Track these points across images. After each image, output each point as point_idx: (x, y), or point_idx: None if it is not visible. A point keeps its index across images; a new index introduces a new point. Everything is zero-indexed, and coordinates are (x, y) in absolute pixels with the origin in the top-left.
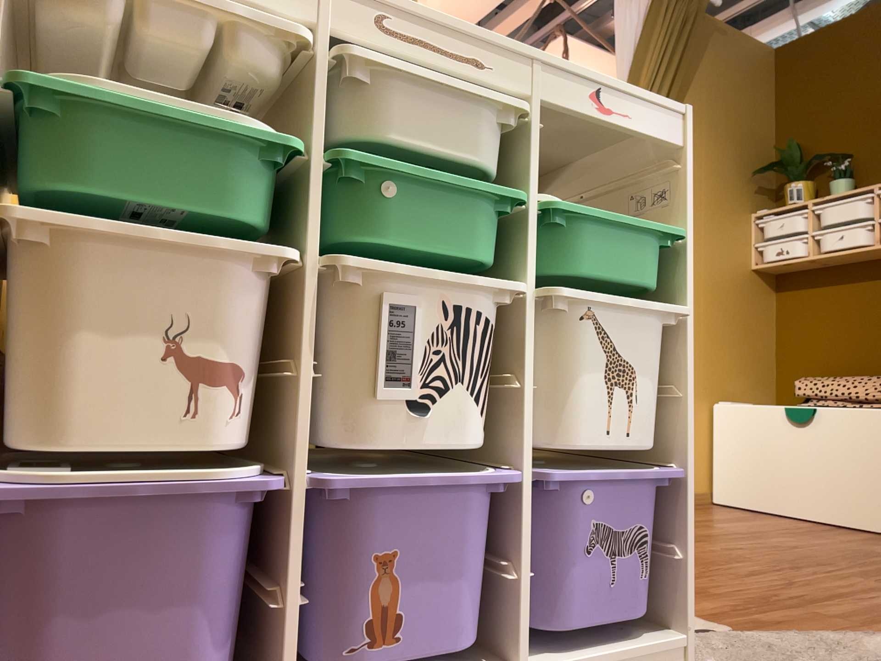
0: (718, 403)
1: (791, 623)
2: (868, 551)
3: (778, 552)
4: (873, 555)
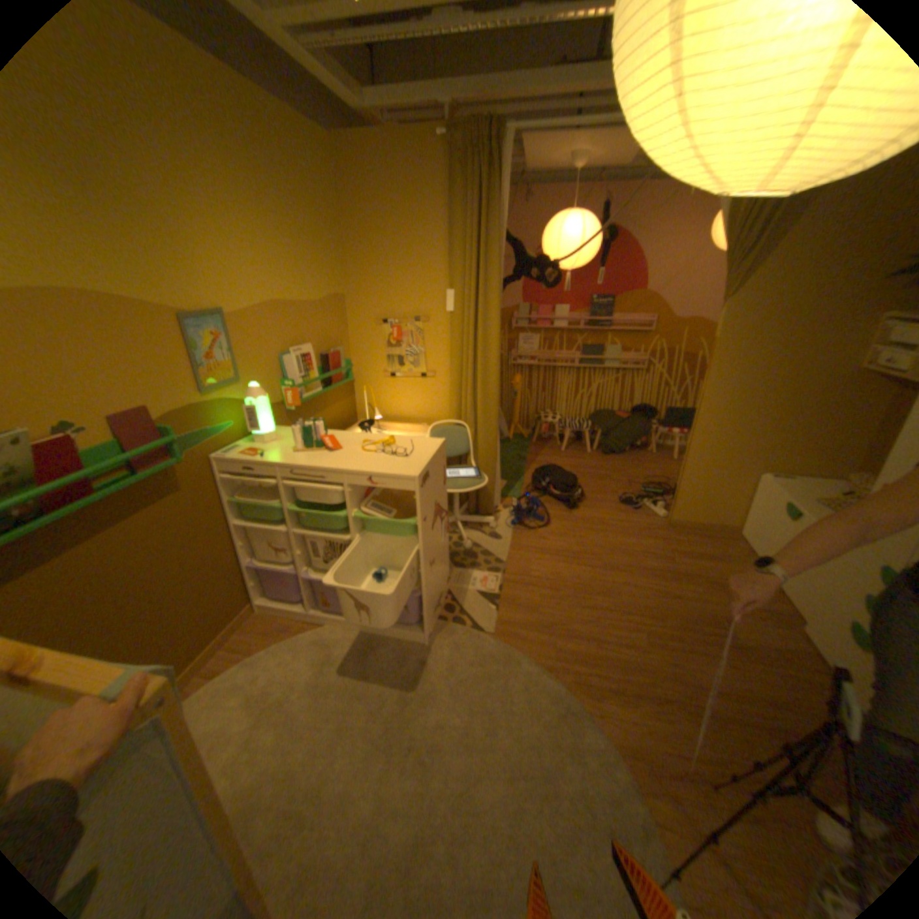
0: (770, 476)
1: (523, 646)
2: (722, 627)
3: (649, 603)
4: (713, 631)
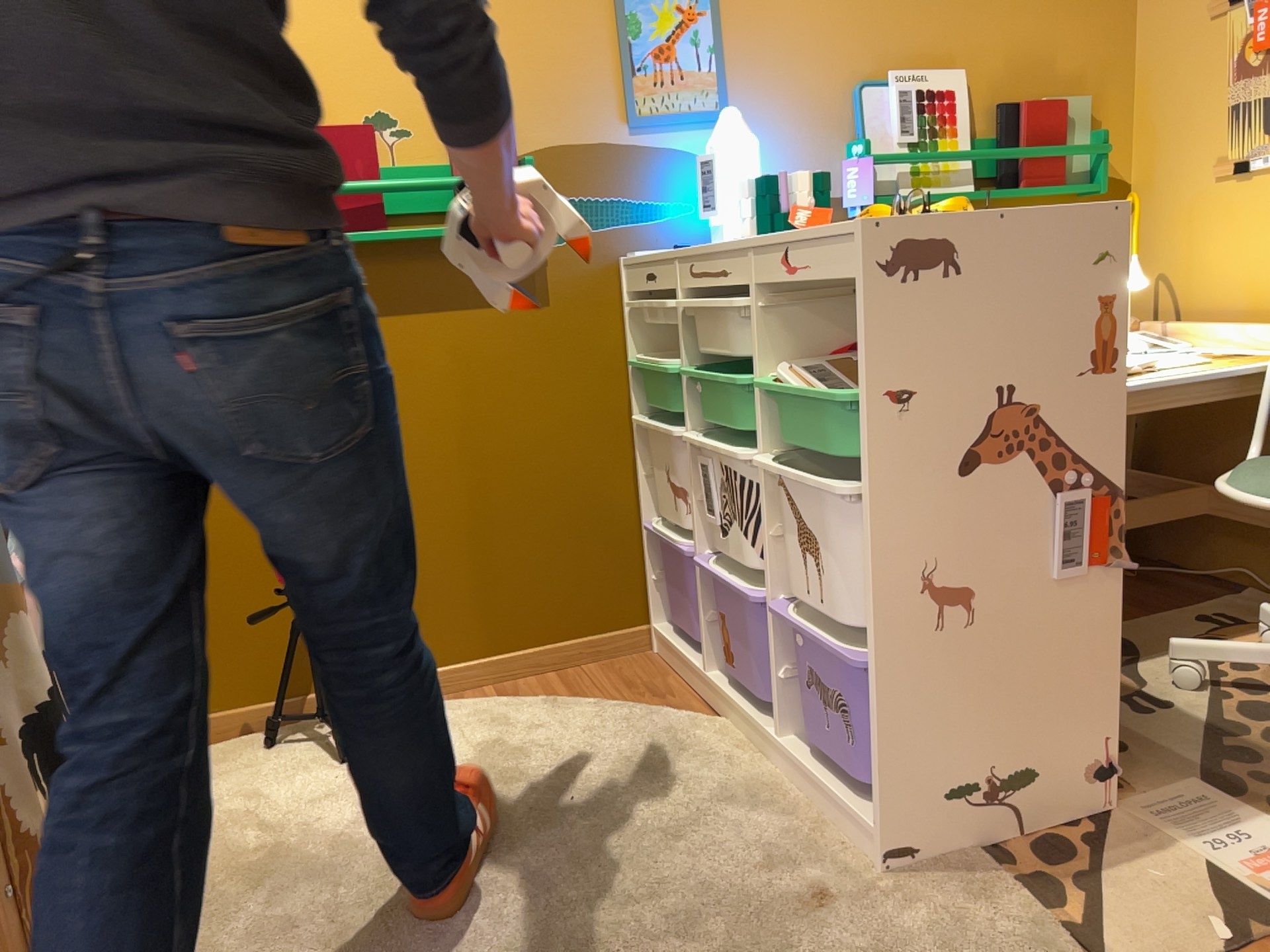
0: None
1: None
2: None
3: None
4: None
